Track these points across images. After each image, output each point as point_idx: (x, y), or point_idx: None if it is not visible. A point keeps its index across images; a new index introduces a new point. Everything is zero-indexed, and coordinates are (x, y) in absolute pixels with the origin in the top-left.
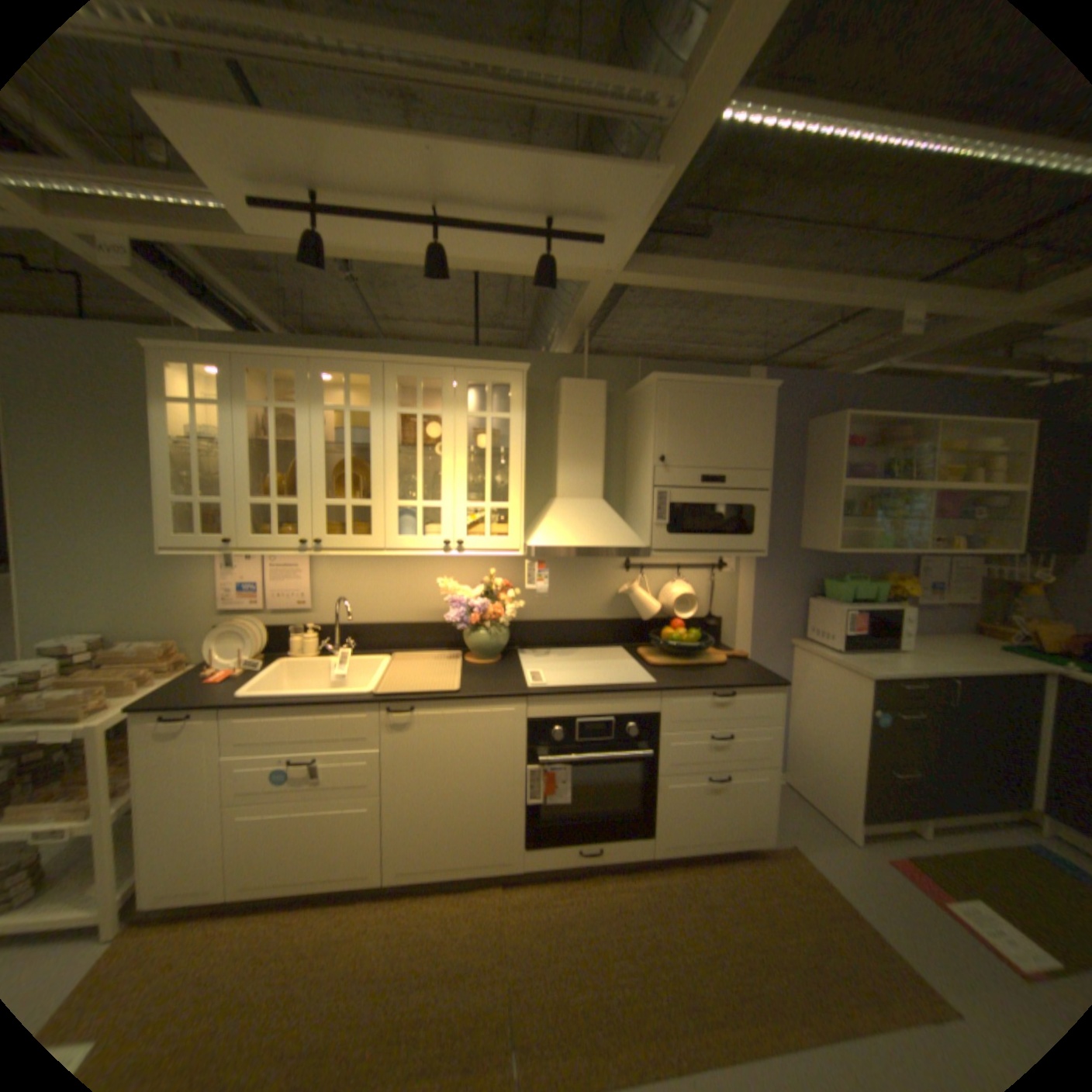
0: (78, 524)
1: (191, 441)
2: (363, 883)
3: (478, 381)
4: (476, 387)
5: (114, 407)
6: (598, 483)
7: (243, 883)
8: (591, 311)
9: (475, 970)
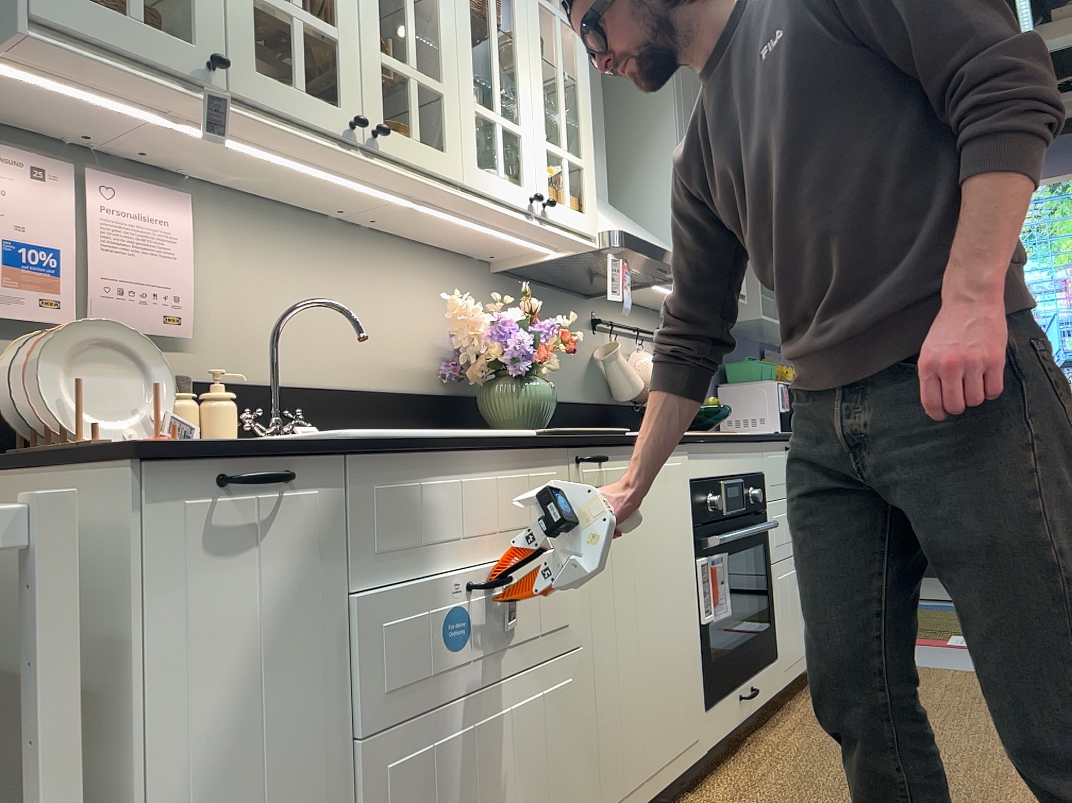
0: None
1: None
2: None
3: None
4: None
5: None
6: (607, 179)
7: None
8: None
9: None
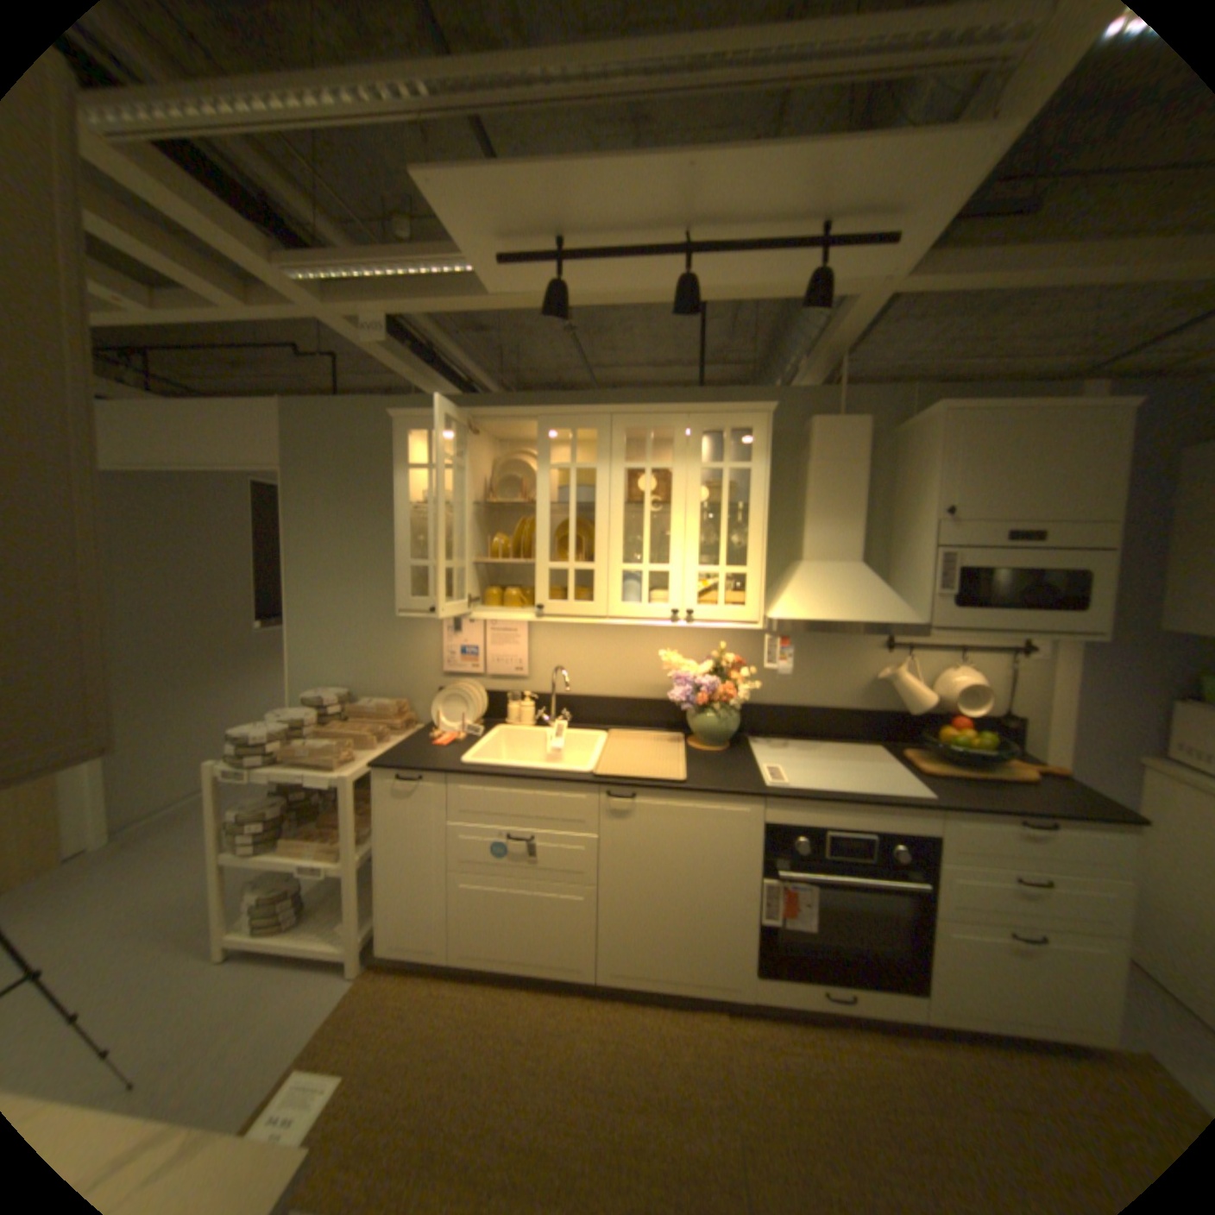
0: (333, 585)
1: (427, 505)
2: (577, 976)
3: (715, 427)
4: (709, 434)
5: (362, 476)
6: (858, 542)
7: (463, 951)
8: (856, 330)
9: (701, 1108)
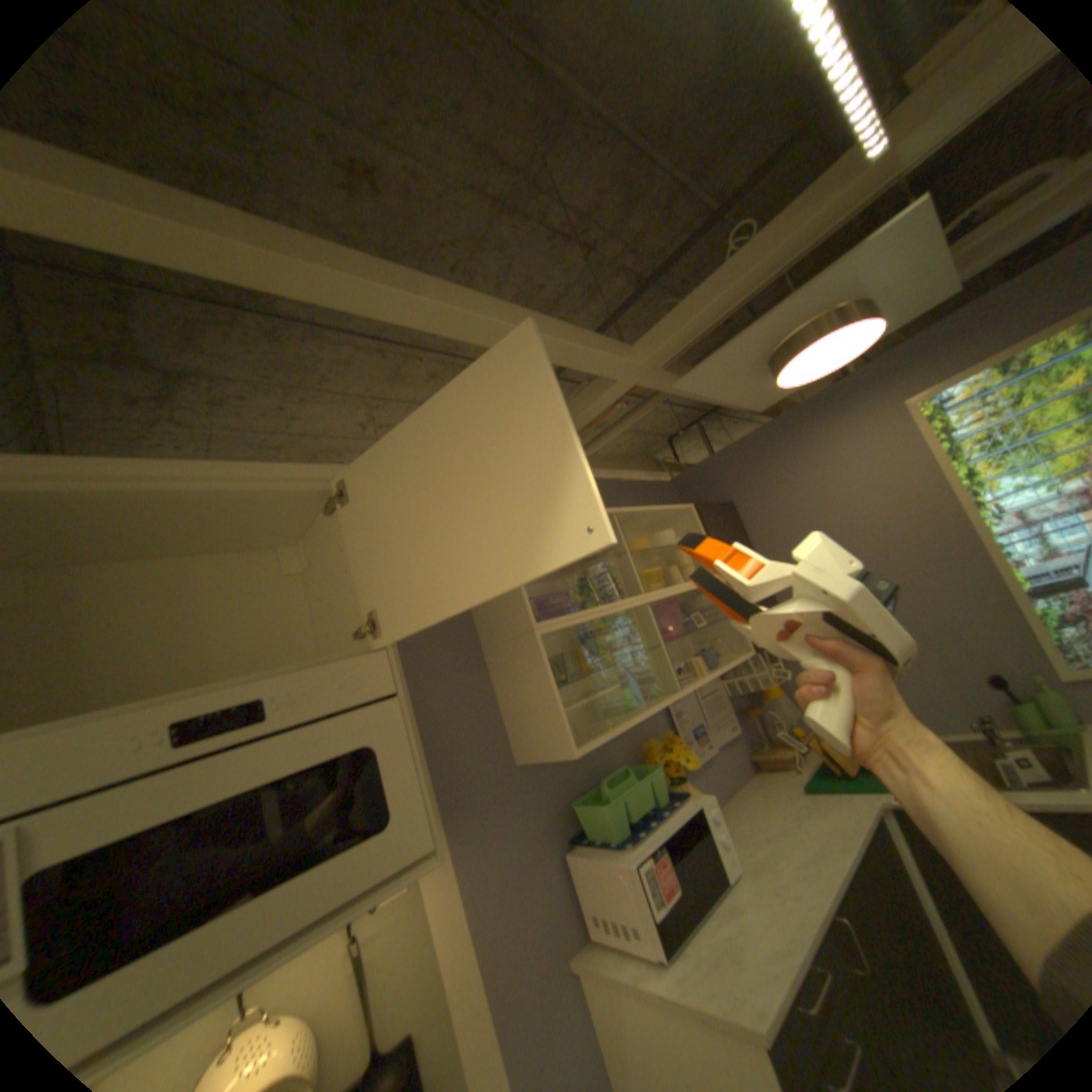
0: None
1: None
2: None
3: None
4: None
5: None
6: None
7: None
8: None
9: None
